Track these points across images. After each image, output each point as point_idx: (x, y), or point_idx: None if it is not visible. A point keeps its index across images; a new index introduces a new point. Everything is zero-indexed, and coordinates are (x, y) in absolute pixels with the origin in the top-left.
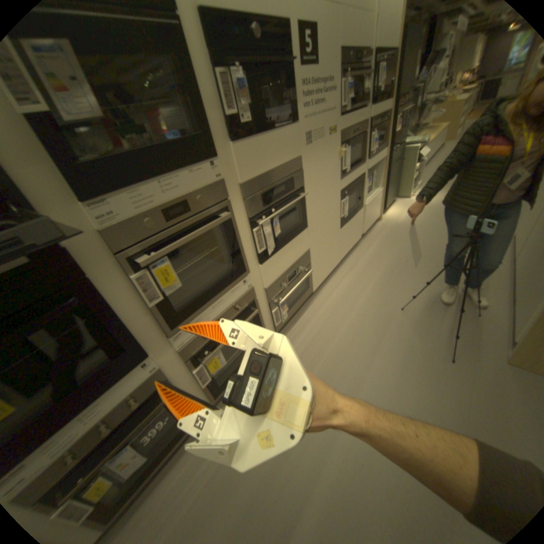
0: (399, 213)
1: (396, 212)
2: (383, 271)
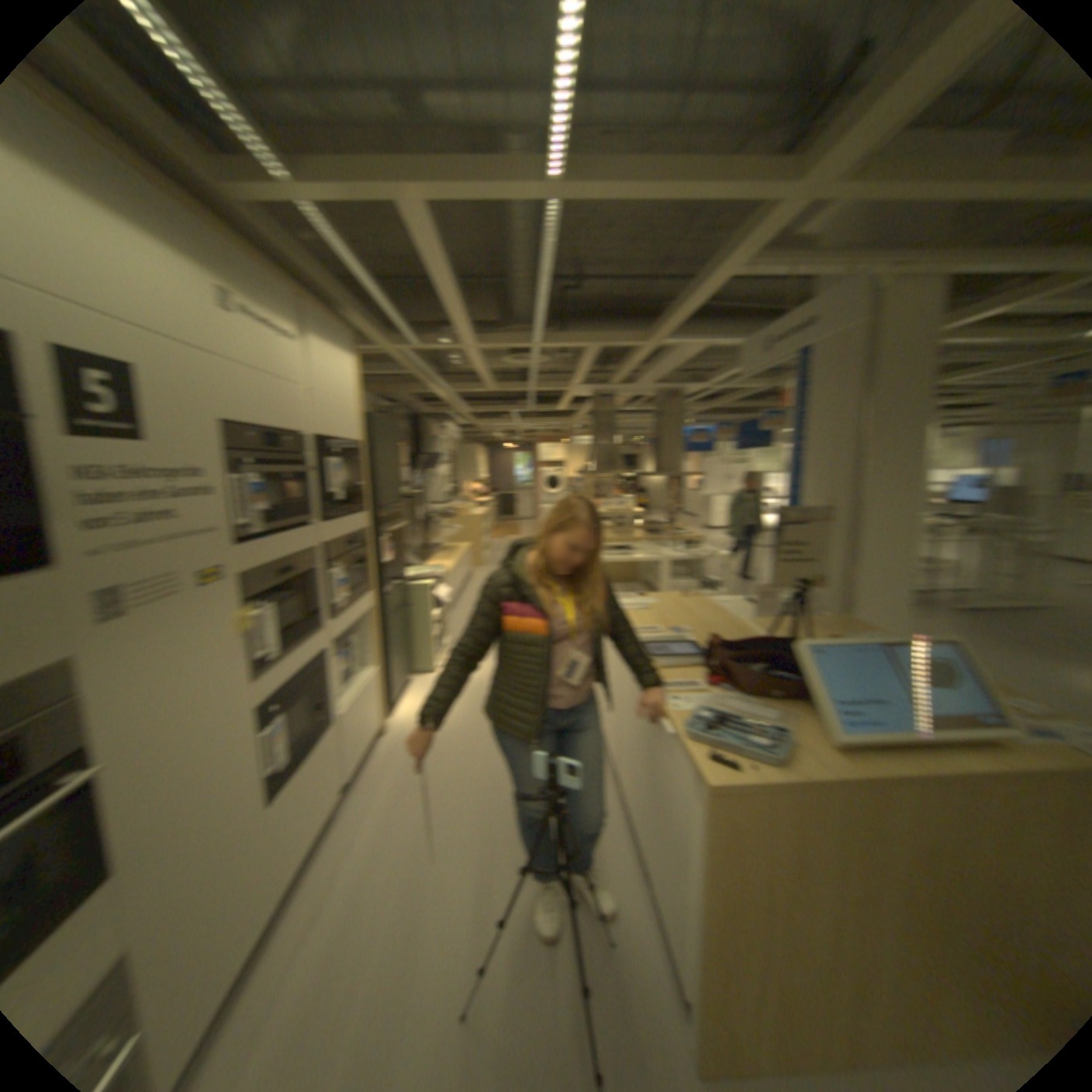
0: (416, 709)
1: (410, 708)
2: (397, 890)
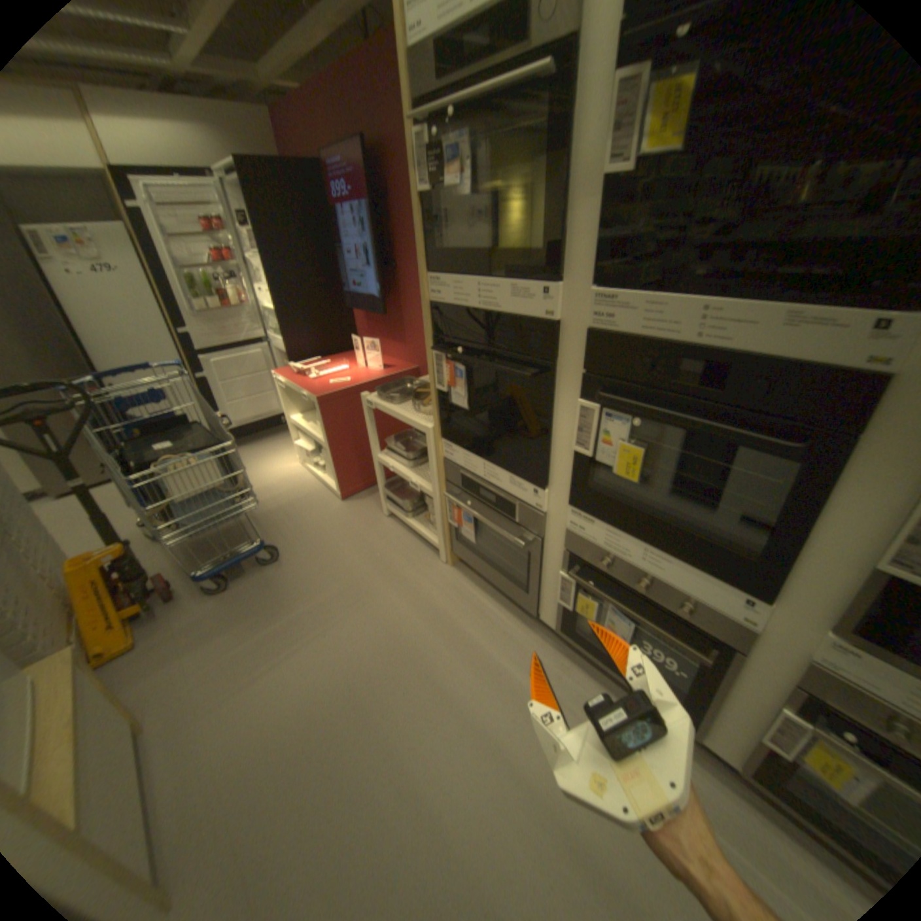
0: None
1: None
2: None
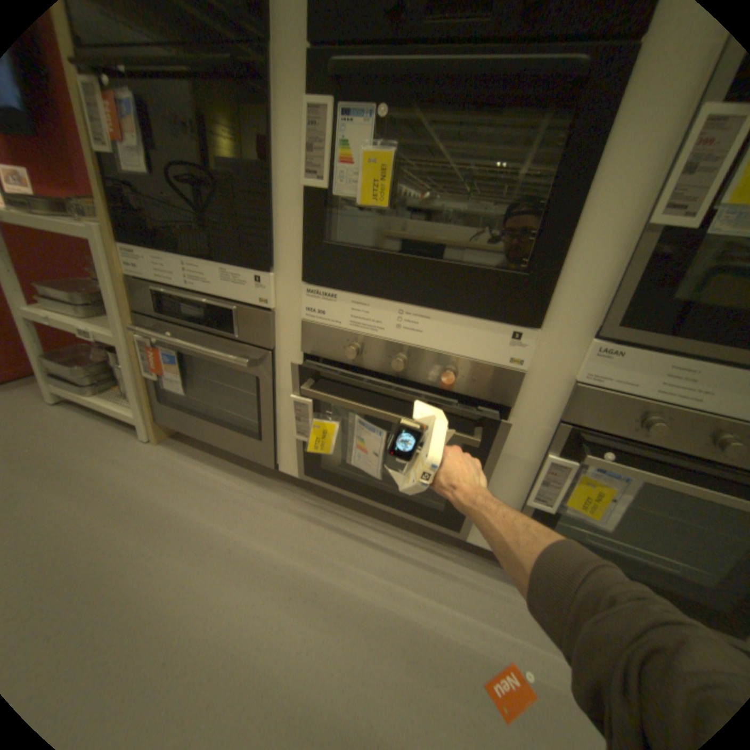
0: None
1: None
2: None
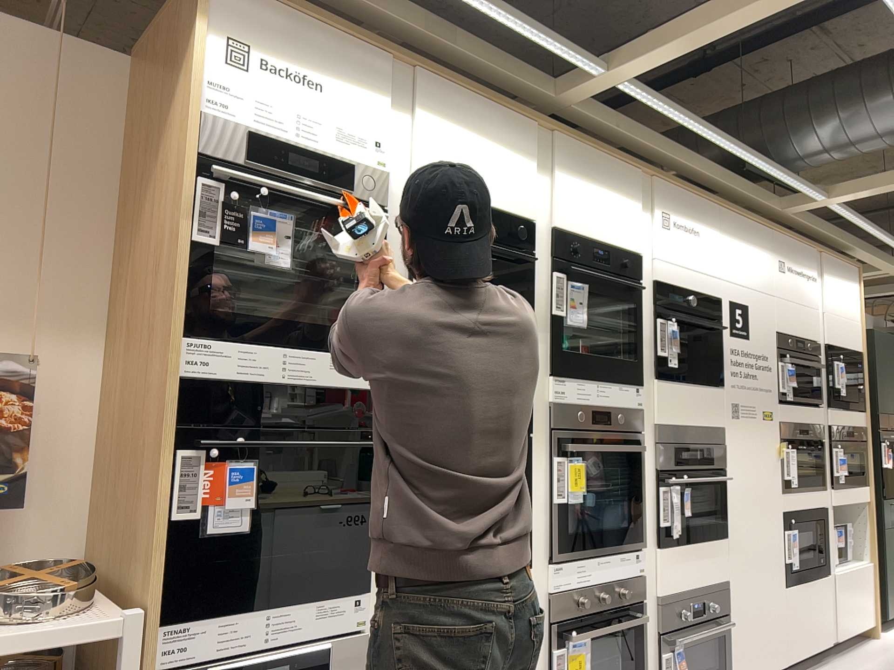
0: None
1: None
2: None
